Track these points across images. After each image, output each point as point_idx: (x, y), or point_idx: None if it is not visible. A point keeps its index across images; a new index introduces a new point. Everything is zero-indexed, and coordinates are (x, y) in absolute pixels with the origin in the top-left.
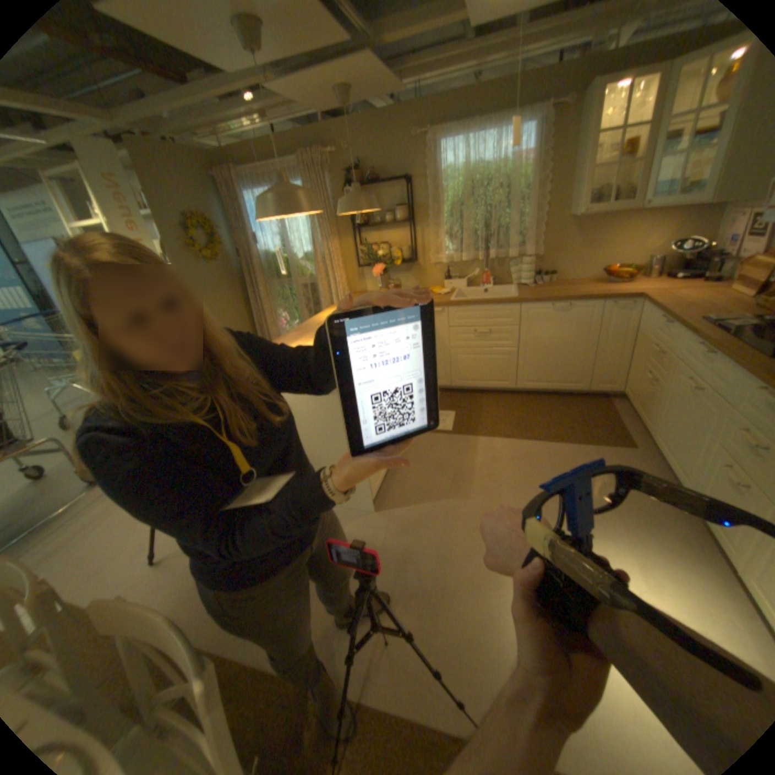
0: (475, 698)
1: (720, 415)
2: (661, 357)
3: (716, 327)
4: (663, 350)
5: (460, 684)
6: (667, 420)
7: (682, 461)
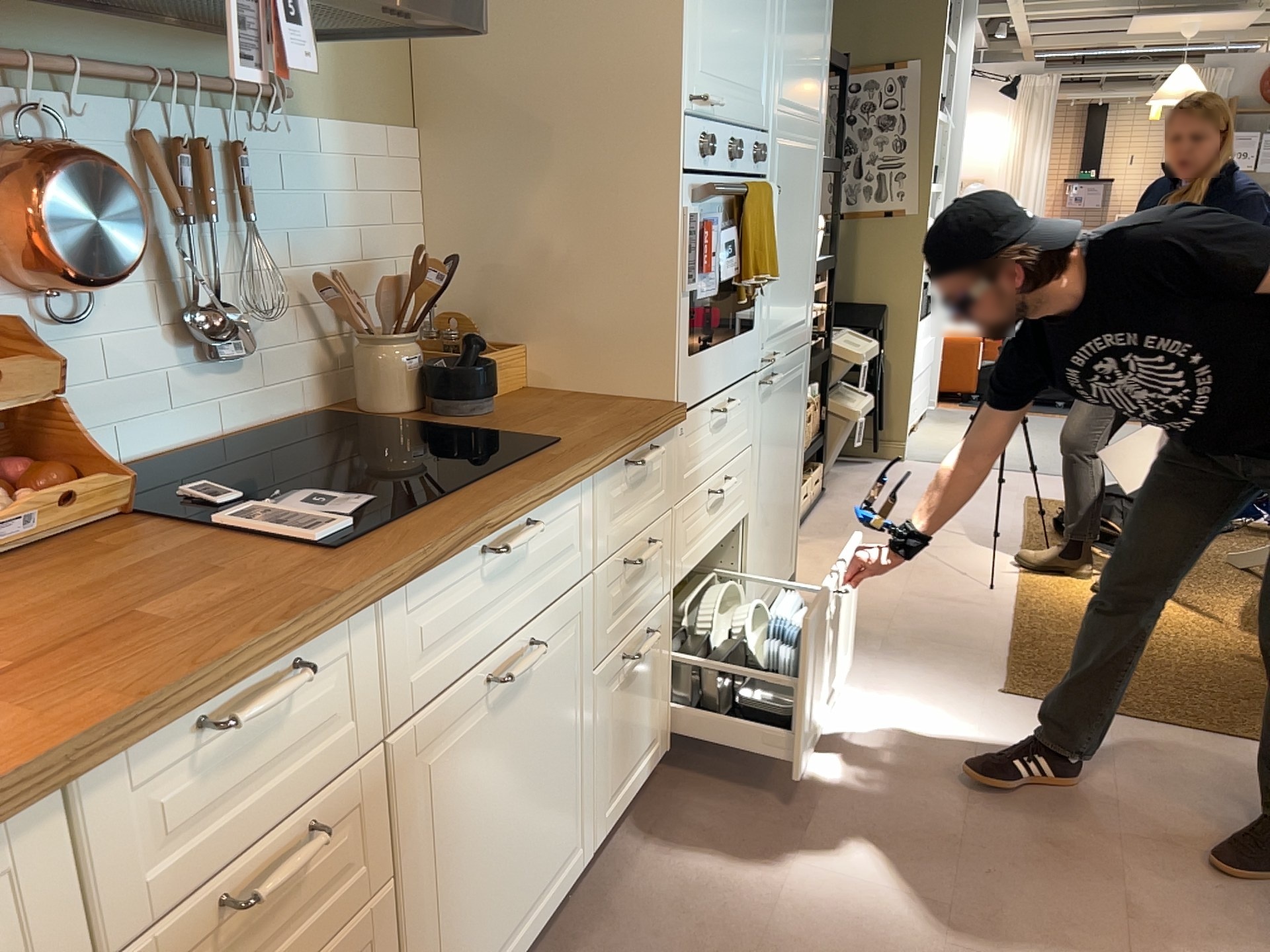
0: (1140, 744)
1: (578, 621)
2: (289, 880)
3: (409, 512)
4: (284, 838)
5: (1166, 756)
6: (450, 925)
7: (542, 865)
